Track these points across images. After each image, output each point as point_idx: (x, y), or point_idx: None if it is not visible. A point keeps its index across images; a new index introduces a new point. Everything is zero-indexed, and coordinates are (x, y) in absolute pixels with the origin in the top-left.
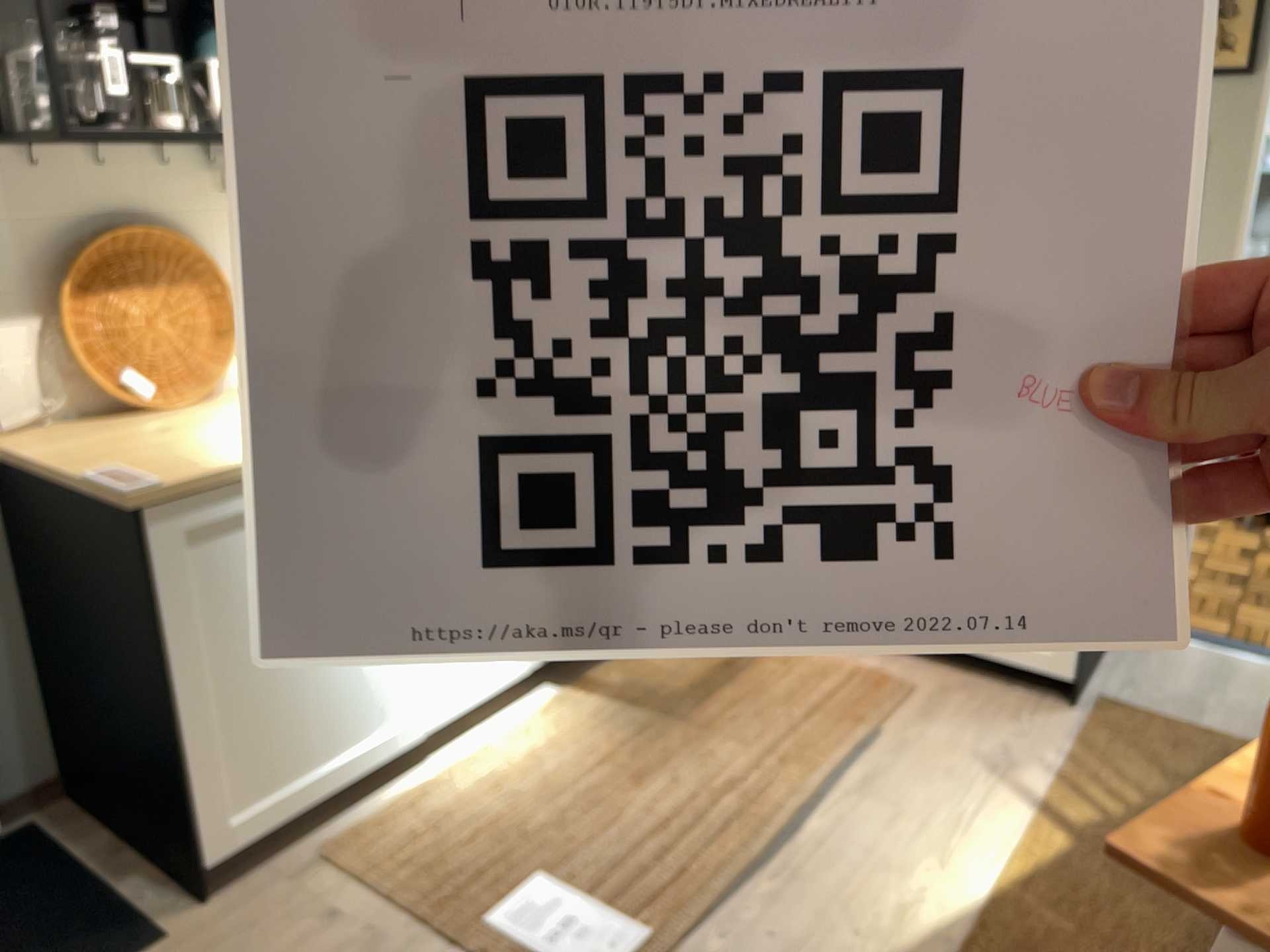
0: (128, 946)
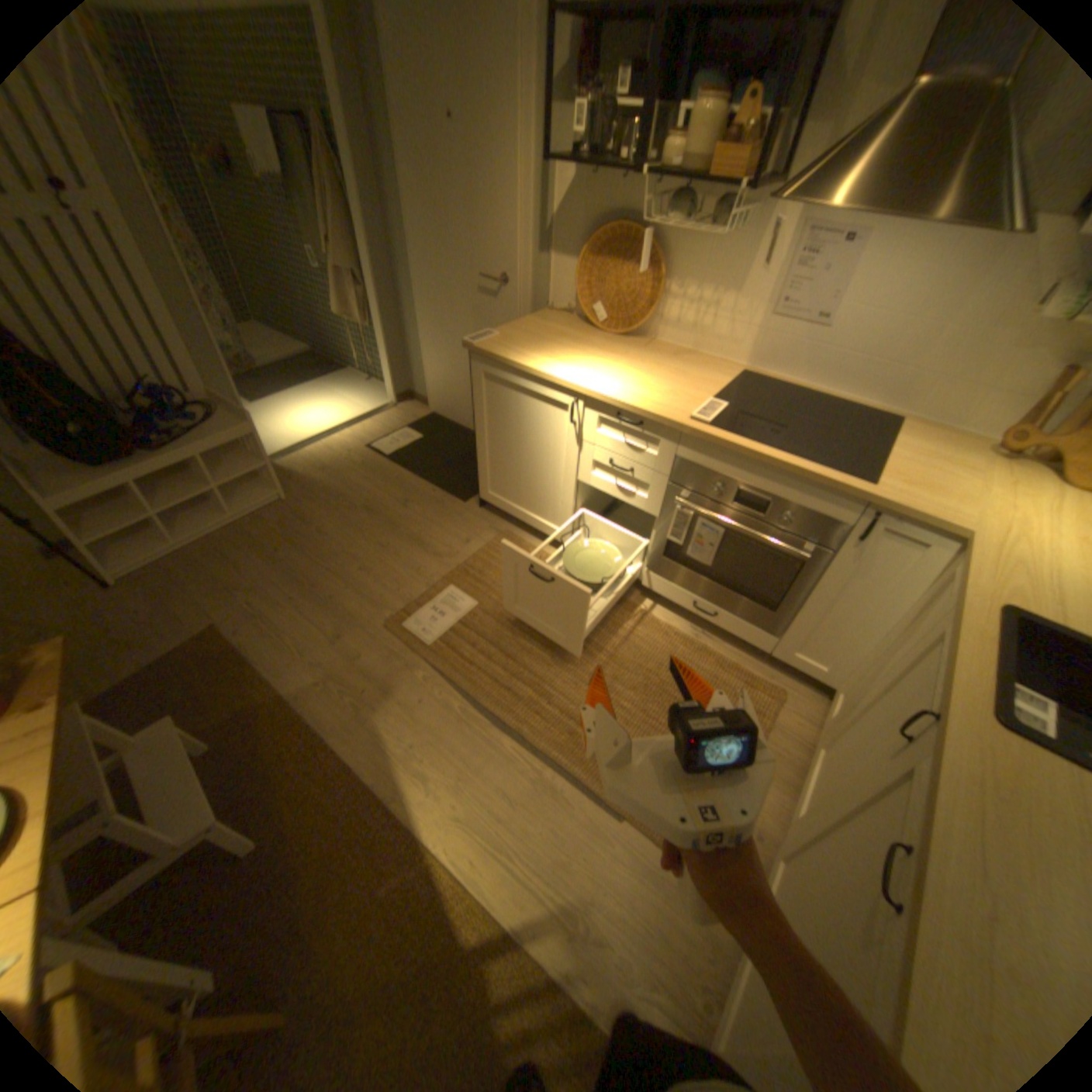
0: (463, 494)
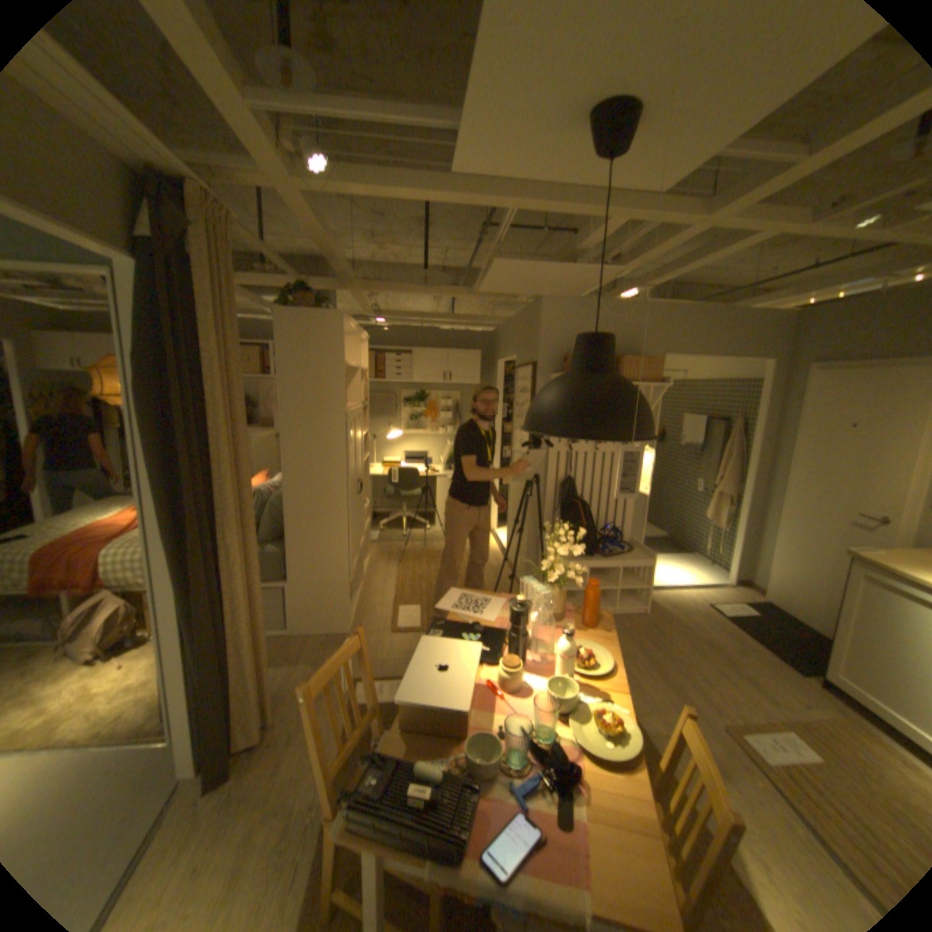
0: (802, 671)
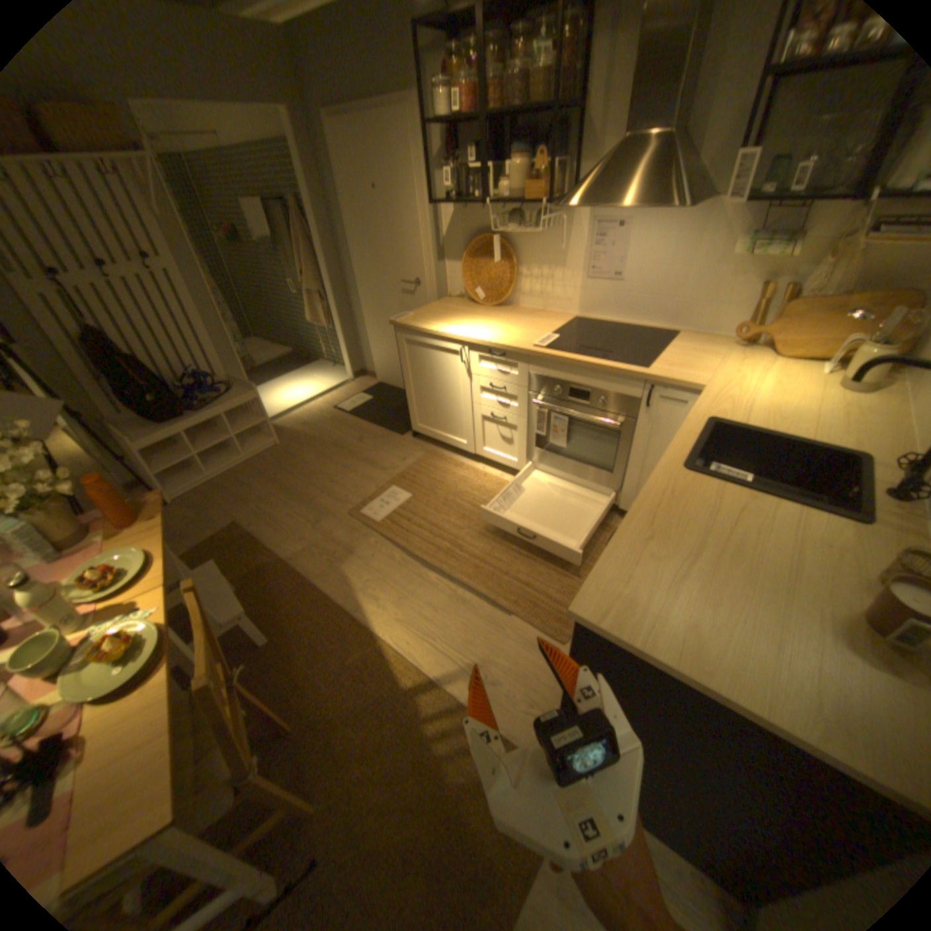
0: (400, 431)
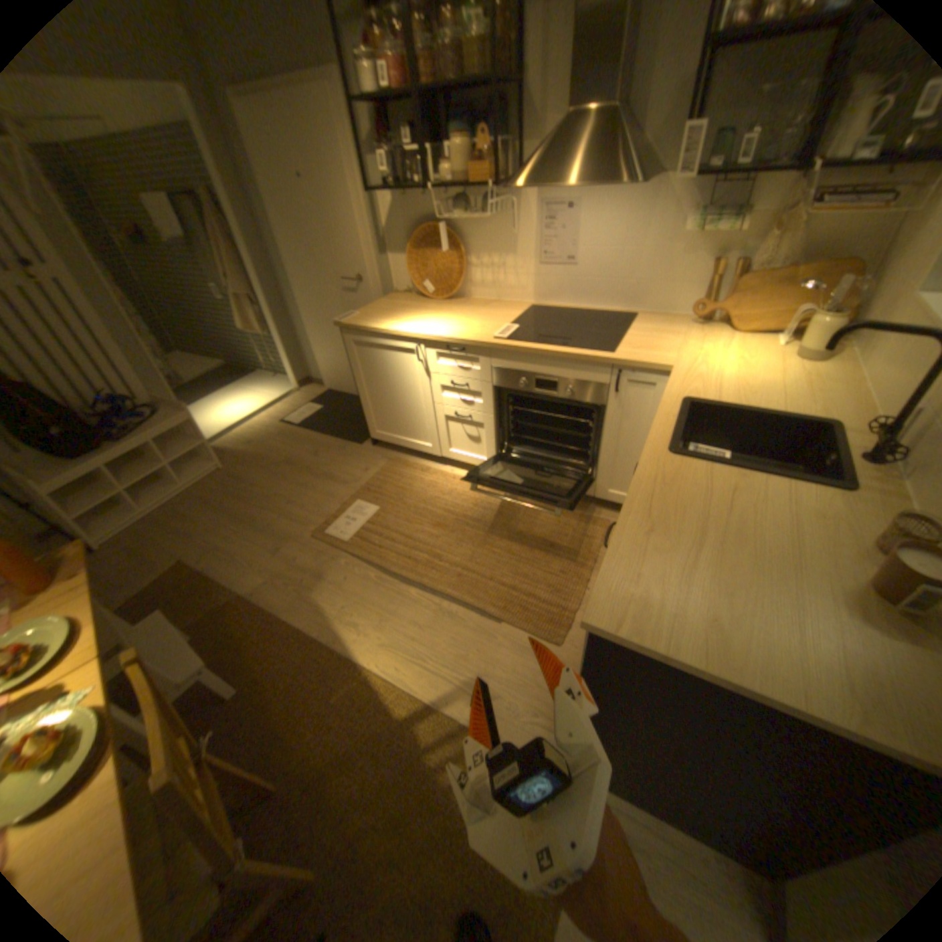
0: (359, 440)
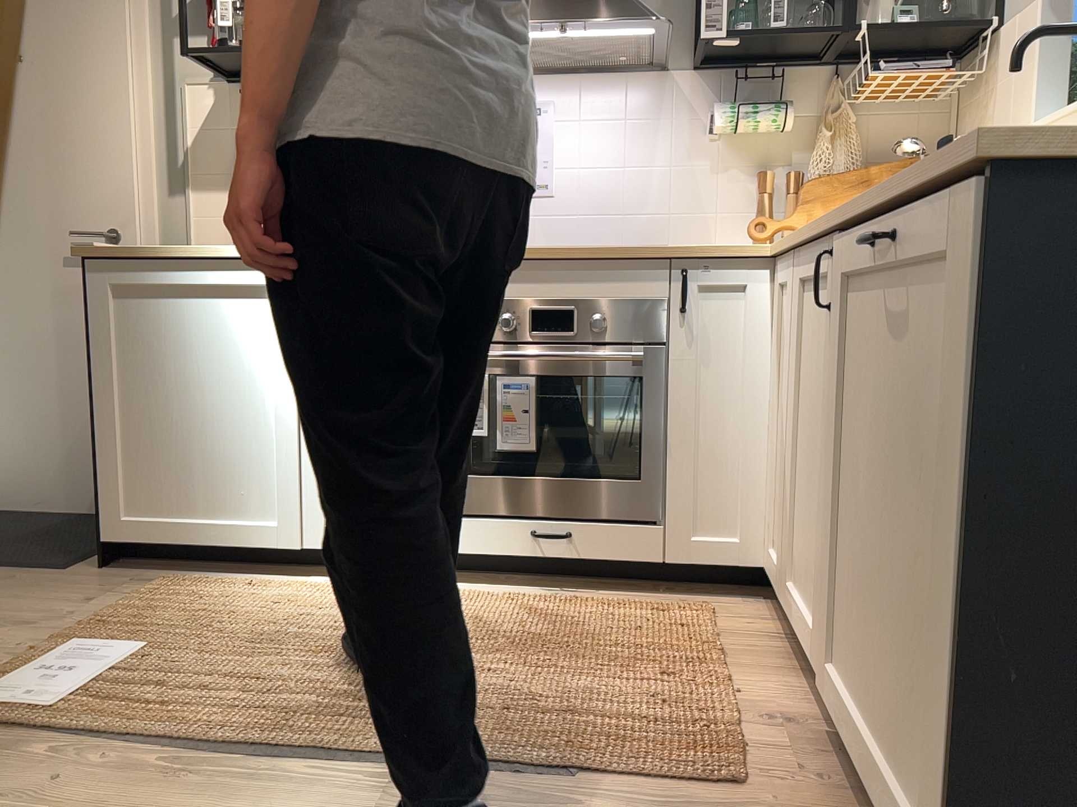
0: (55, 564)
